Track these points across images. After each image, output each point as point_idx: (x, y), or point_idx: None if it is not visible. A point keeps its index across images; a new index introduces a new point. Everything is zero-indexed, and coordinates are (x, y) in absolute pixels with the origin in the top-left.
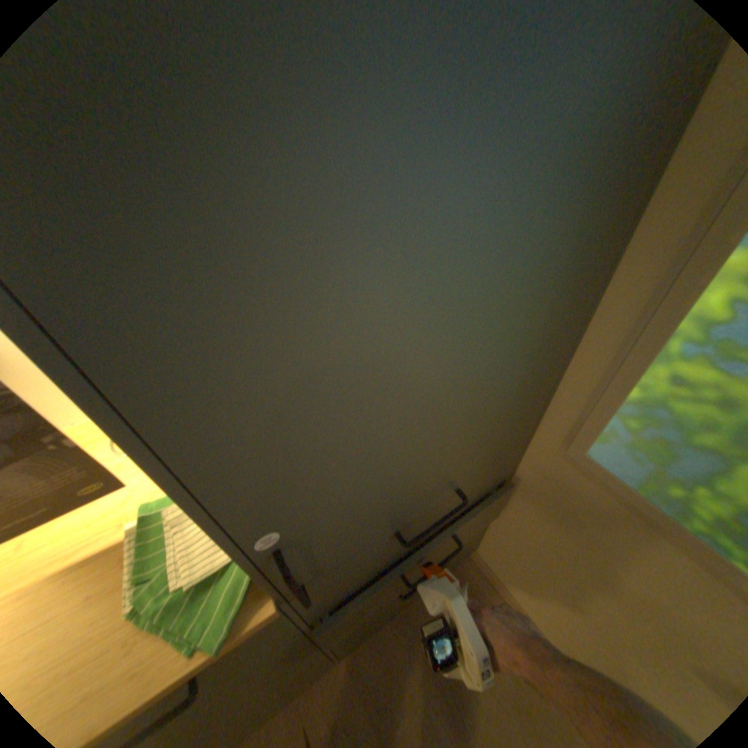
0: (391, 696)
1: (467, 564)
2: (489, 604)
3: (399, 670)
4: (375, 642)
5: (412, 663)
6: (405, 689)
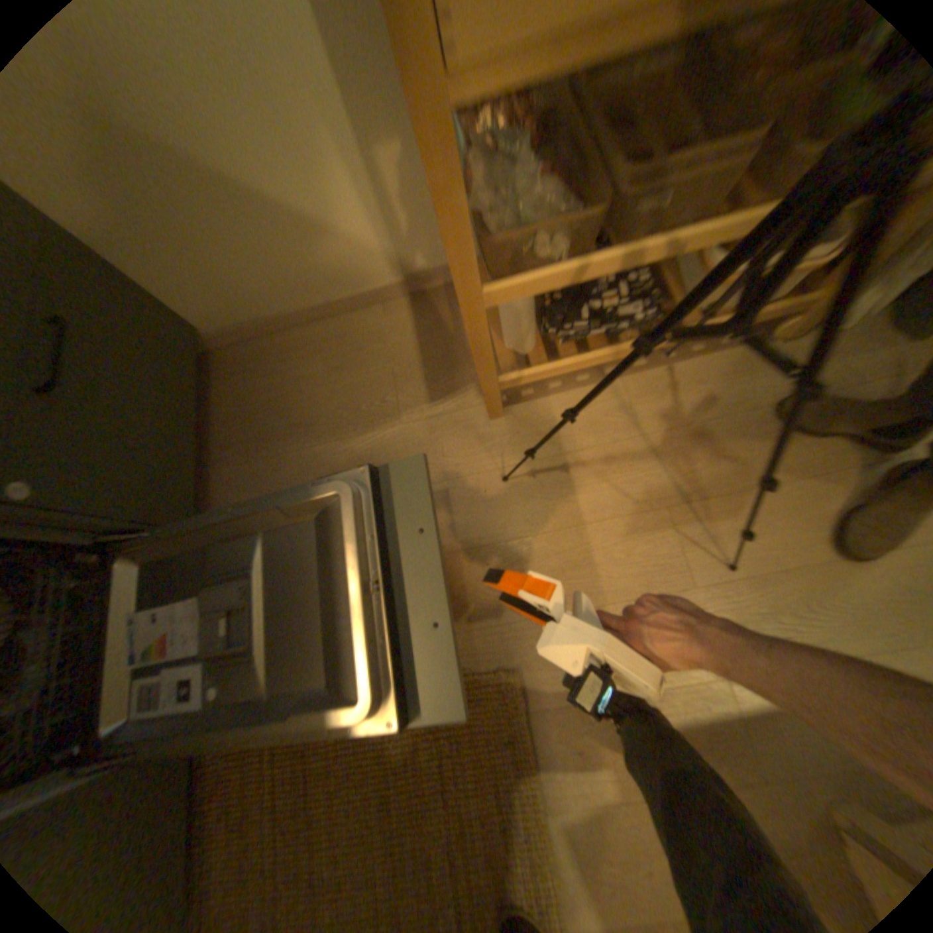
0: (266, 492)
1: (218, 358)
2: (260, 354)
3: (253, 475)
4: (219, 492)
5: (256, 458)
6: (268, 475)
